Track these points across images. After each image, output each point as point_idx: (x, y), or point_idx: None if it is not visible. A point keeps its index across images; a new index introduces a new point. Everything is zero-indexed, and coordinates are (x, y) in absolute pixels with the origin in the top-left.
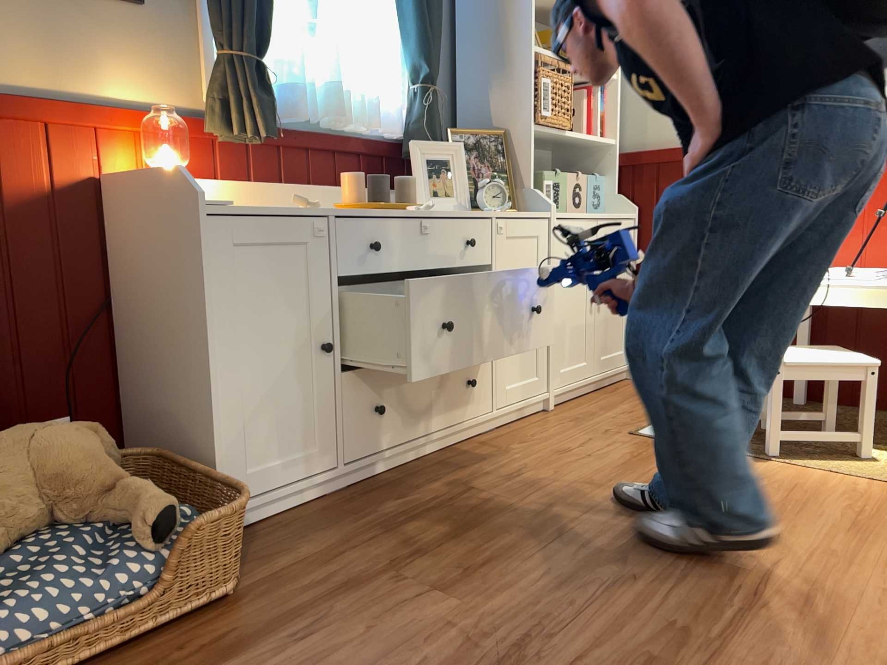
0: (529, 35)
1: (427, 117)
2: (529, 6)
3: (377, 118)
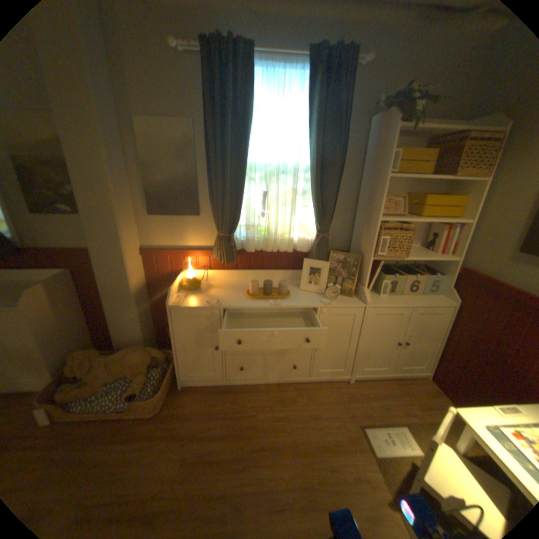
0: (379, 212)
1: (316, 248)
2: (382, 197)
3: (298, 243)
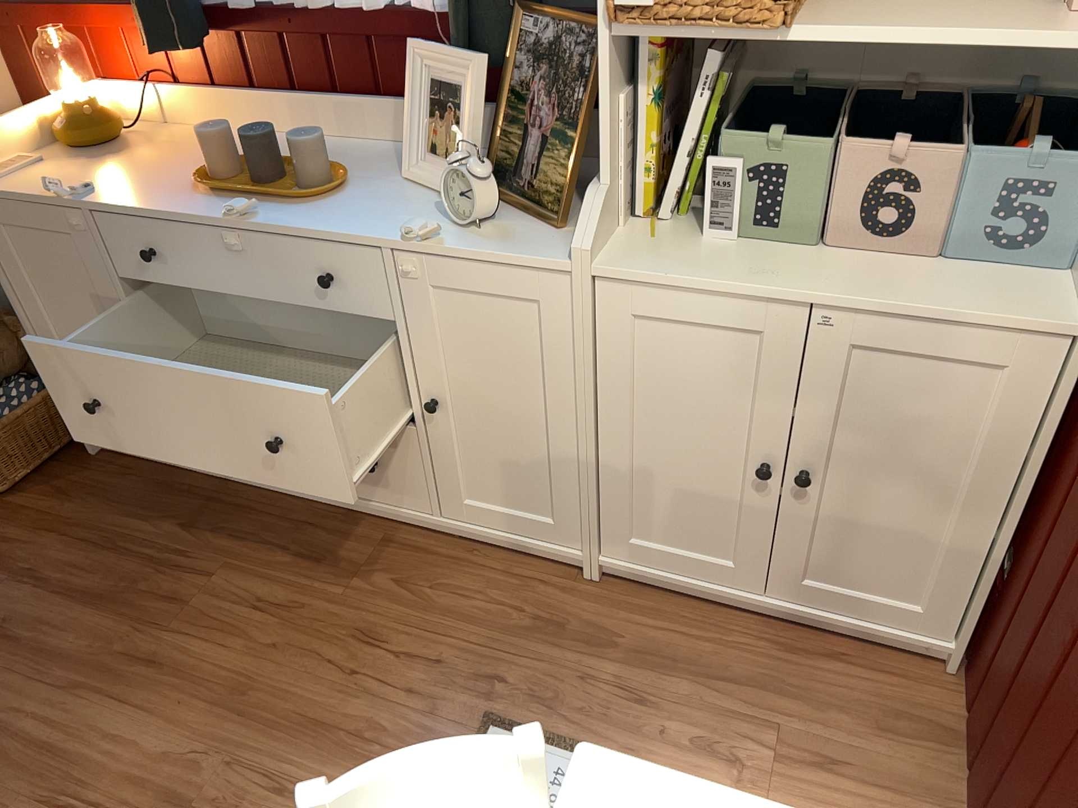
0: None
1: None
2: None
3: None
